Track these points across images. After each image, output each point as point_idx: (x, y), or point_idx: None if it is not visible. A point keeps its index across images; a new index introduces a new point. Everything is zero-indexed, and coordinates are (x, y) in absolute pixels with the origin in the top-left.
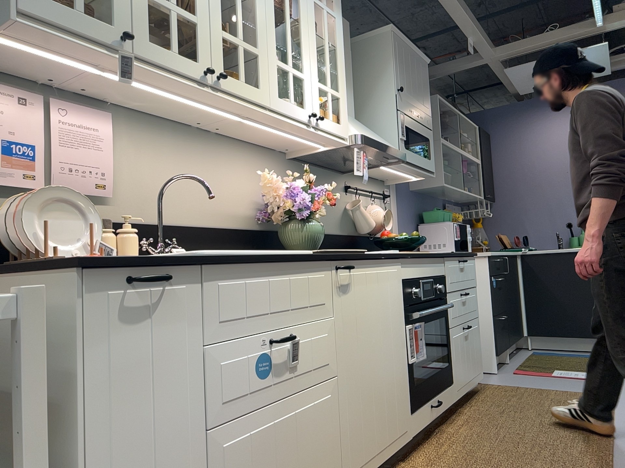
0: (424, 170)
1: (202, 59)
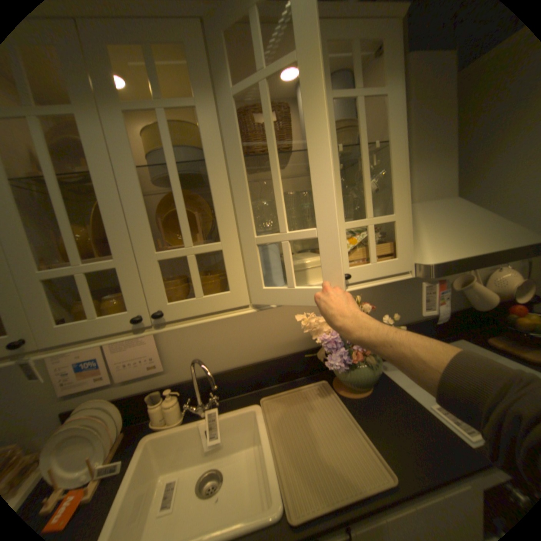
0: None
1: (132, 303)
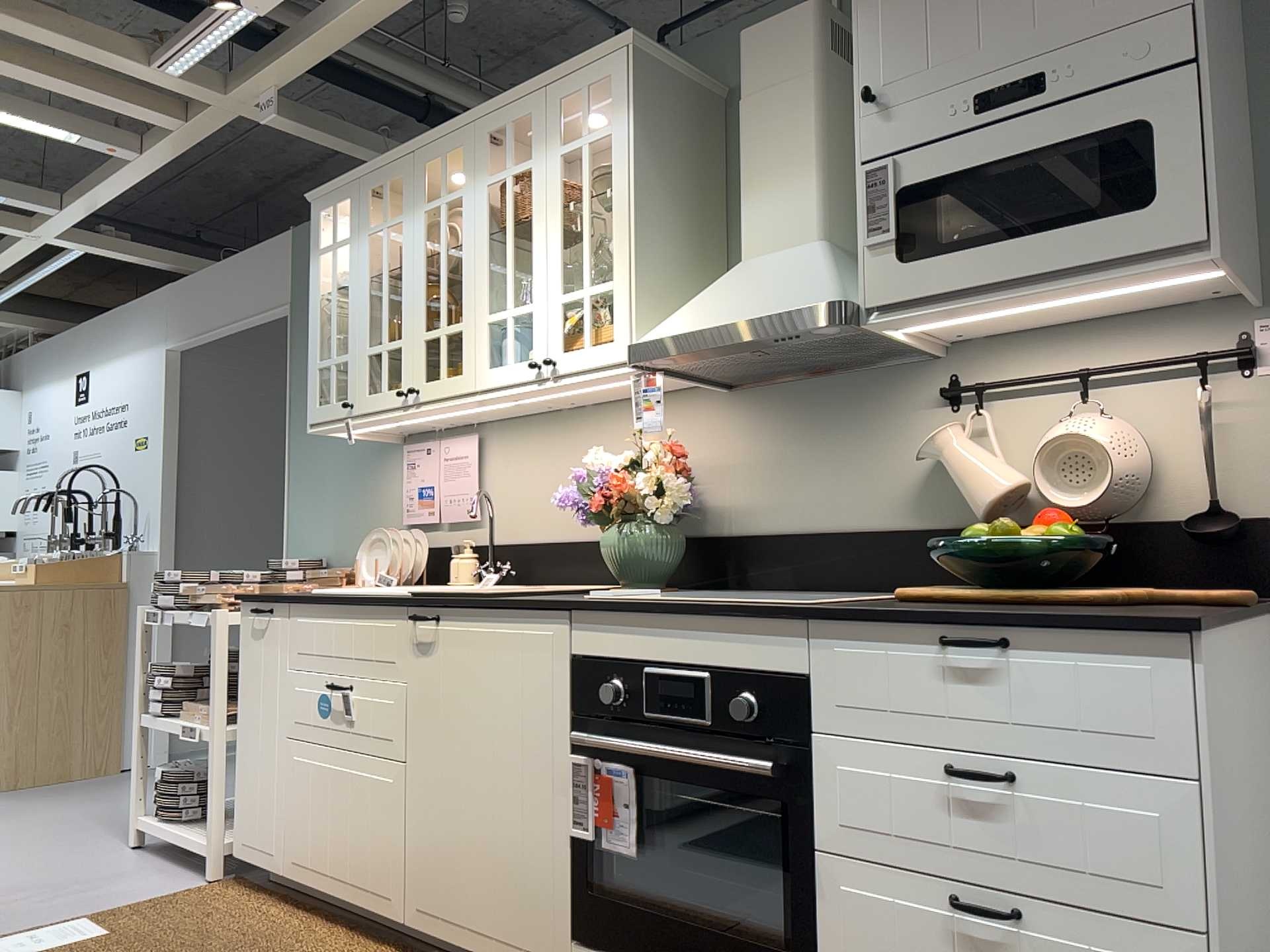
0: (1085, 271)
1: (404, 380)
